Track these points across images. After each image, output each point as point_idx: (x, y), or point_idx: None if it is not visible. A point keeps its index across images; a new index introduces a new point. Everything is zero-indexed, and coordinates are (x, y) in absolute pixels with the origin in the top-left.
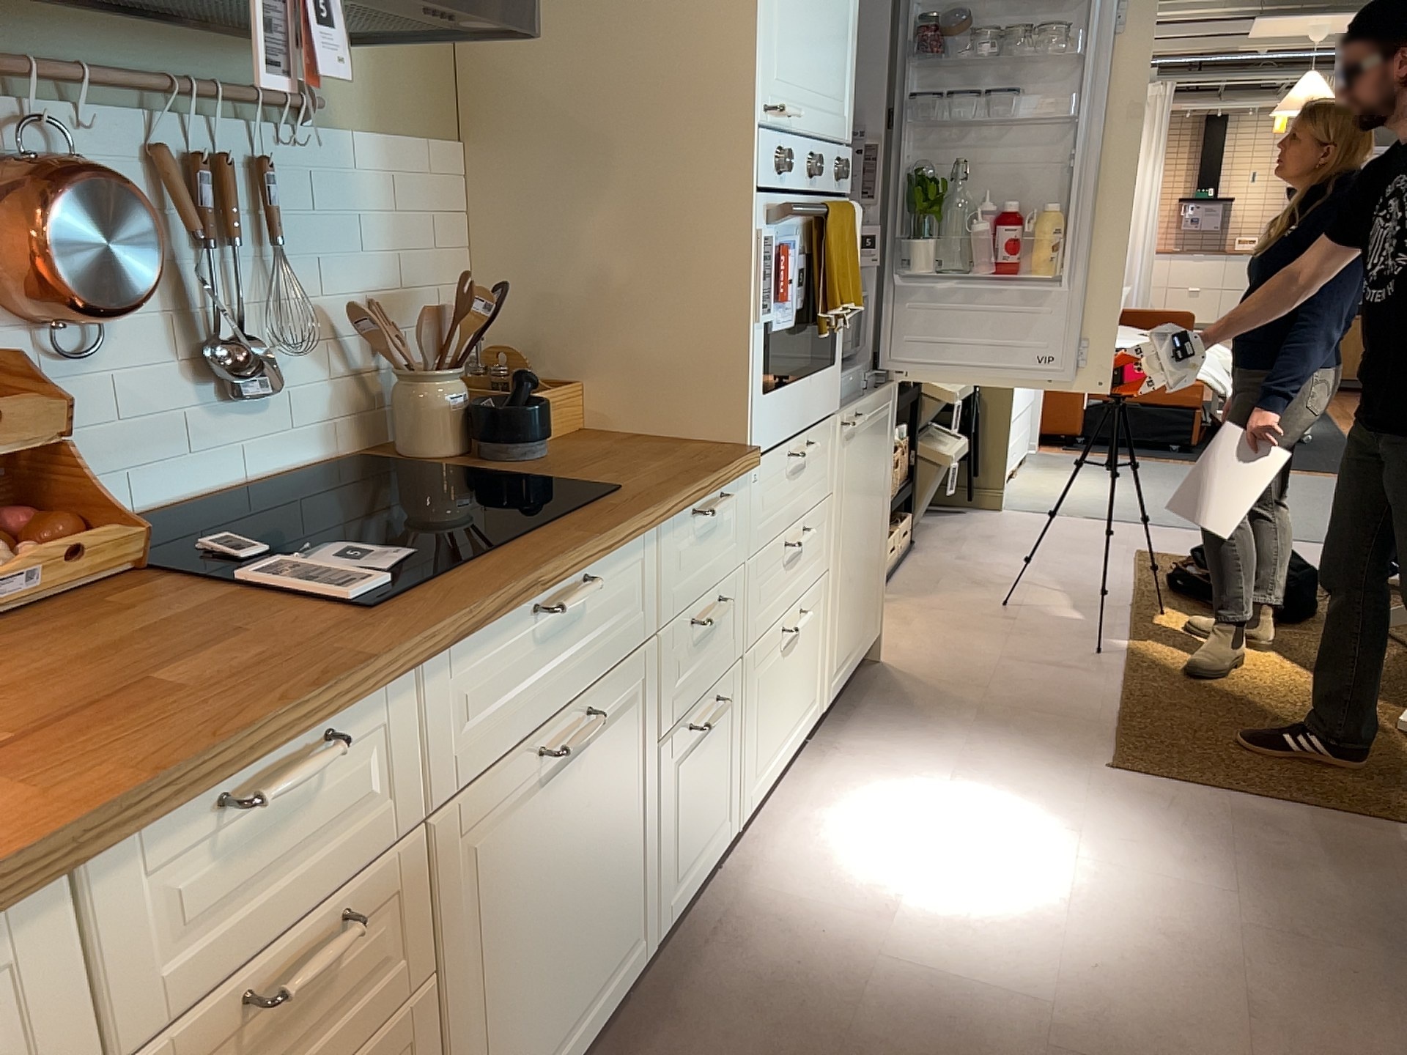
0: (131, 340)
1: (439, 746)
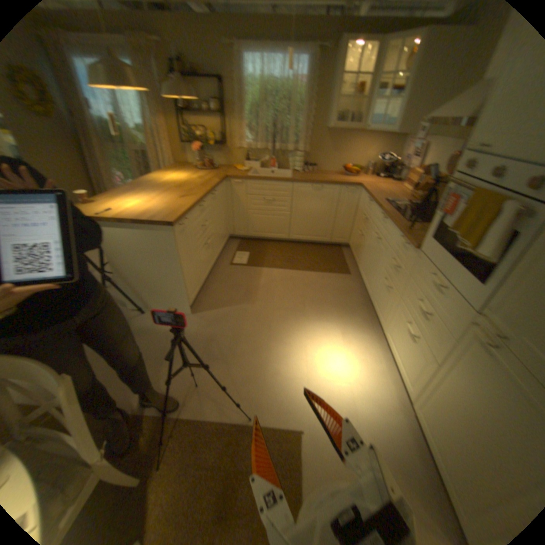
0: None
1: (375, 216)
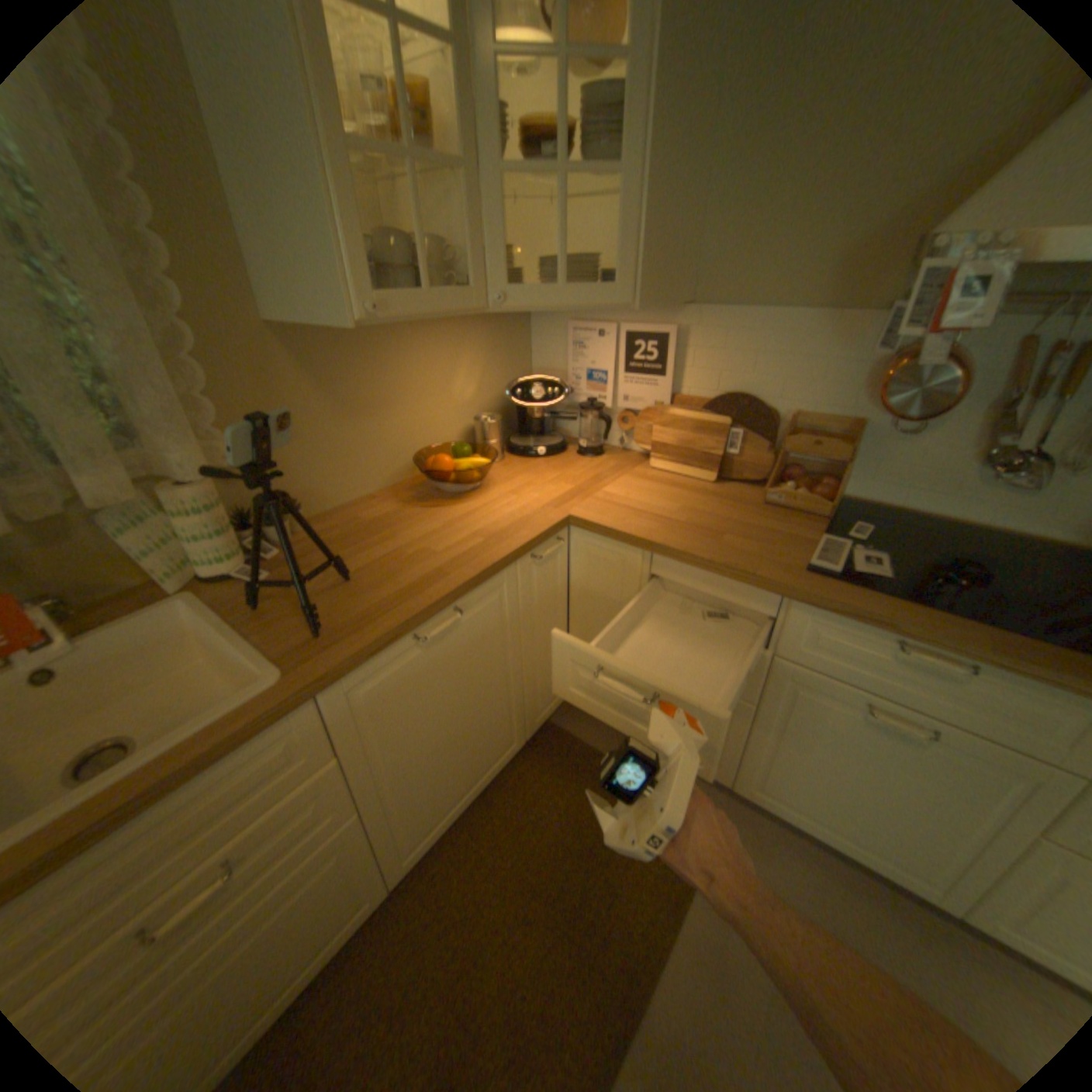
0: (950, 433)
1: (797, 639)
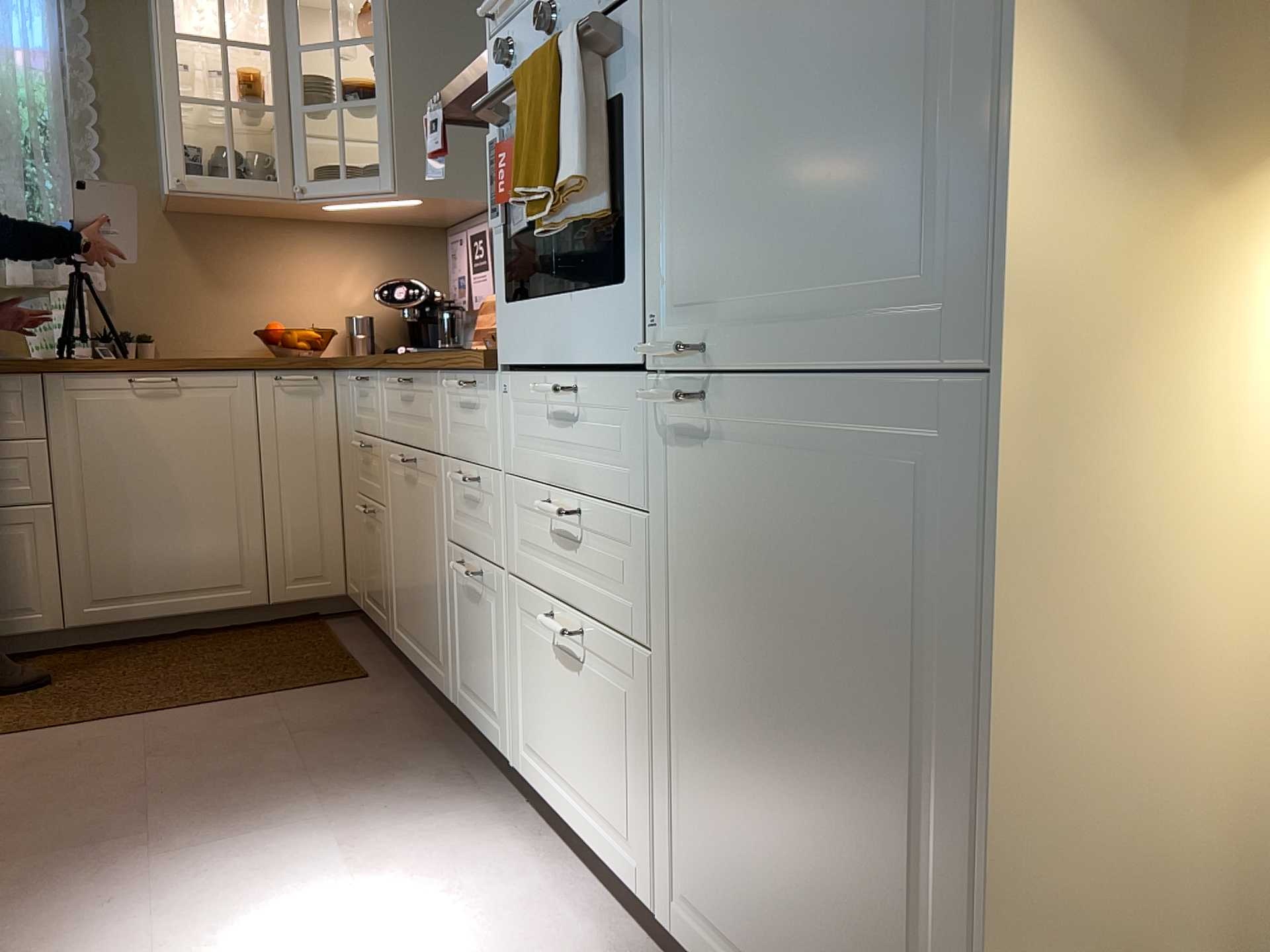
0: None
1: (383, 411)
